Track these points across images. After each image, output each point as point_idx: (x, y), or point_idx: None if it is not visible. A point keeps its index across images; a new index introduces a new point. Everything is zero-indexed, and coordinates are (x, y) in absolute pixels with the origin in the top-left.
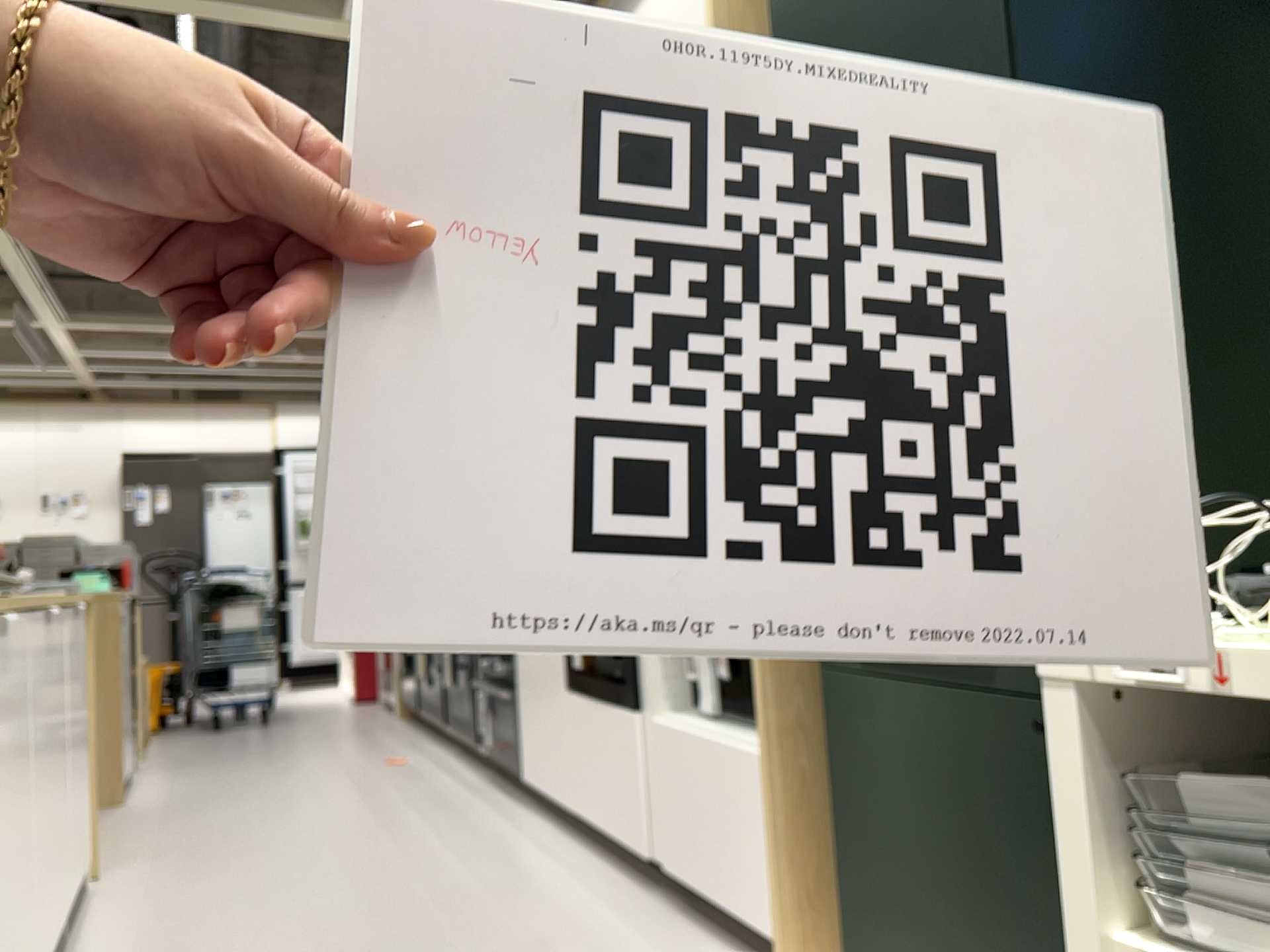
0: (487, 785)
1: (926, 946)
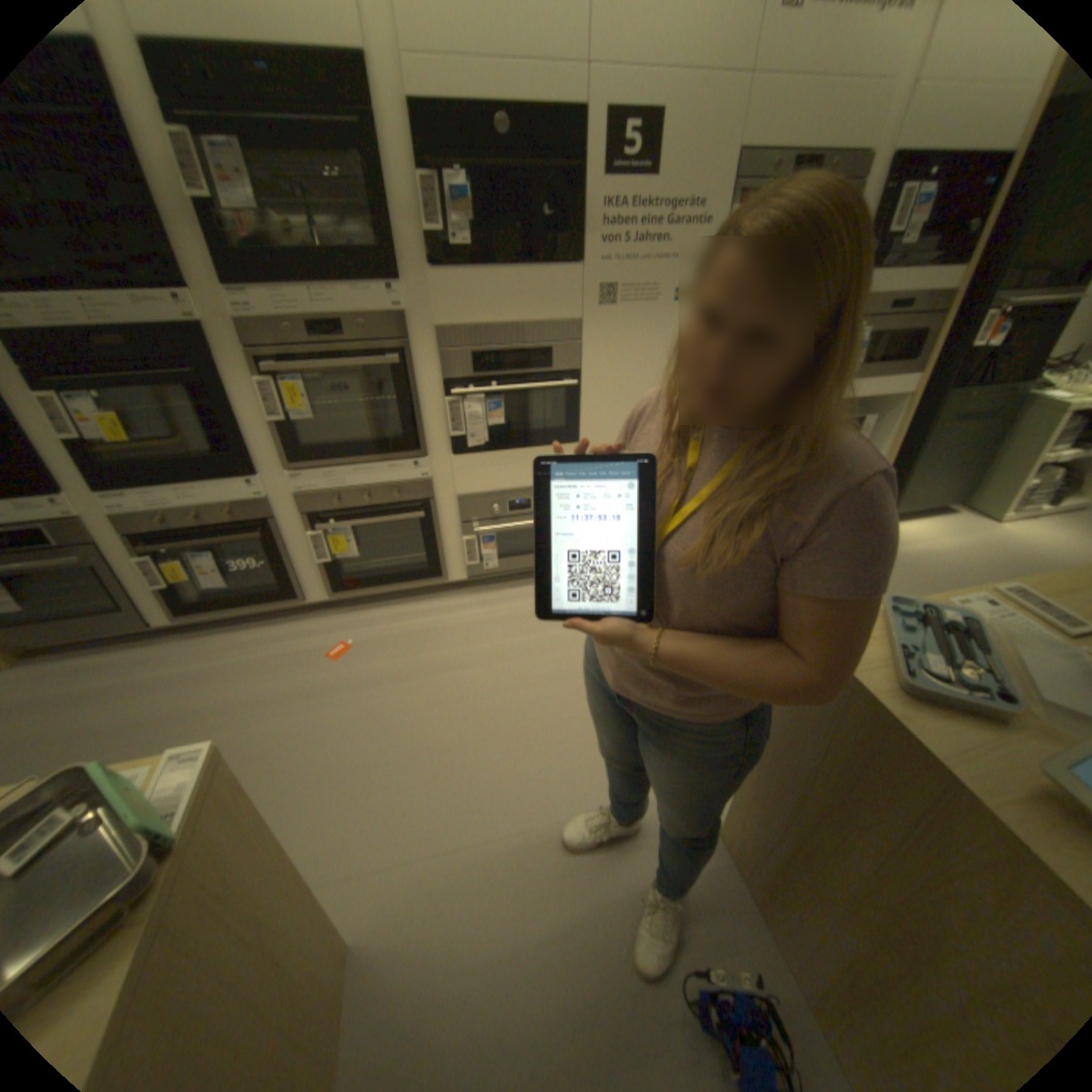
0: (495, 593)
1: (931, 488)
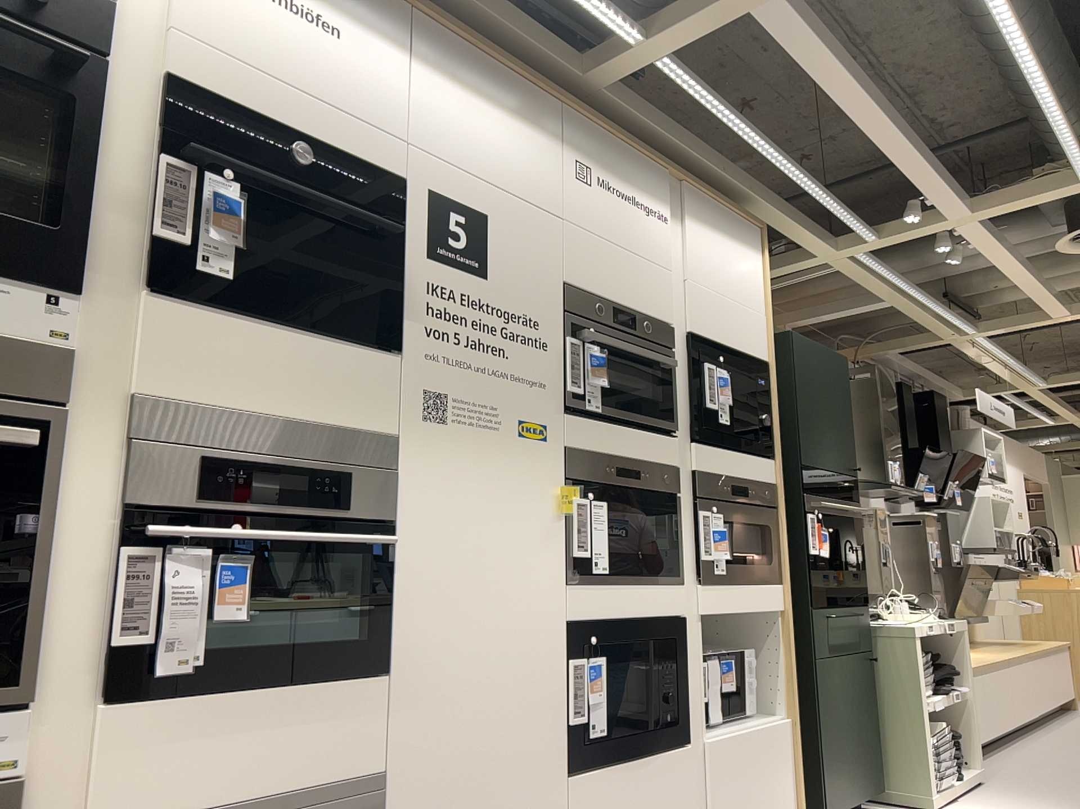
0: None
1: (844, 765)
